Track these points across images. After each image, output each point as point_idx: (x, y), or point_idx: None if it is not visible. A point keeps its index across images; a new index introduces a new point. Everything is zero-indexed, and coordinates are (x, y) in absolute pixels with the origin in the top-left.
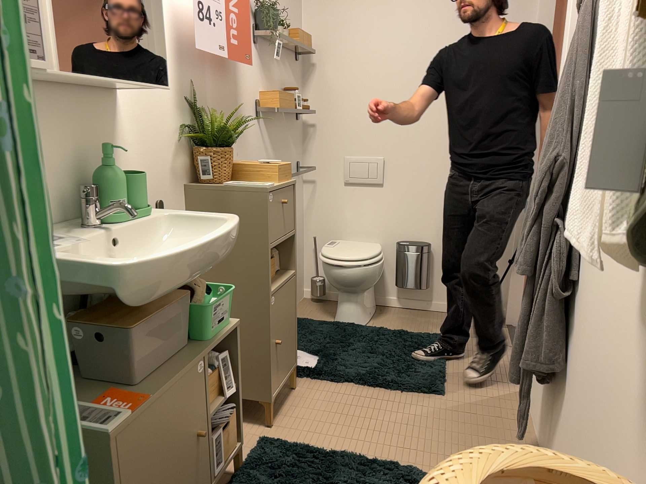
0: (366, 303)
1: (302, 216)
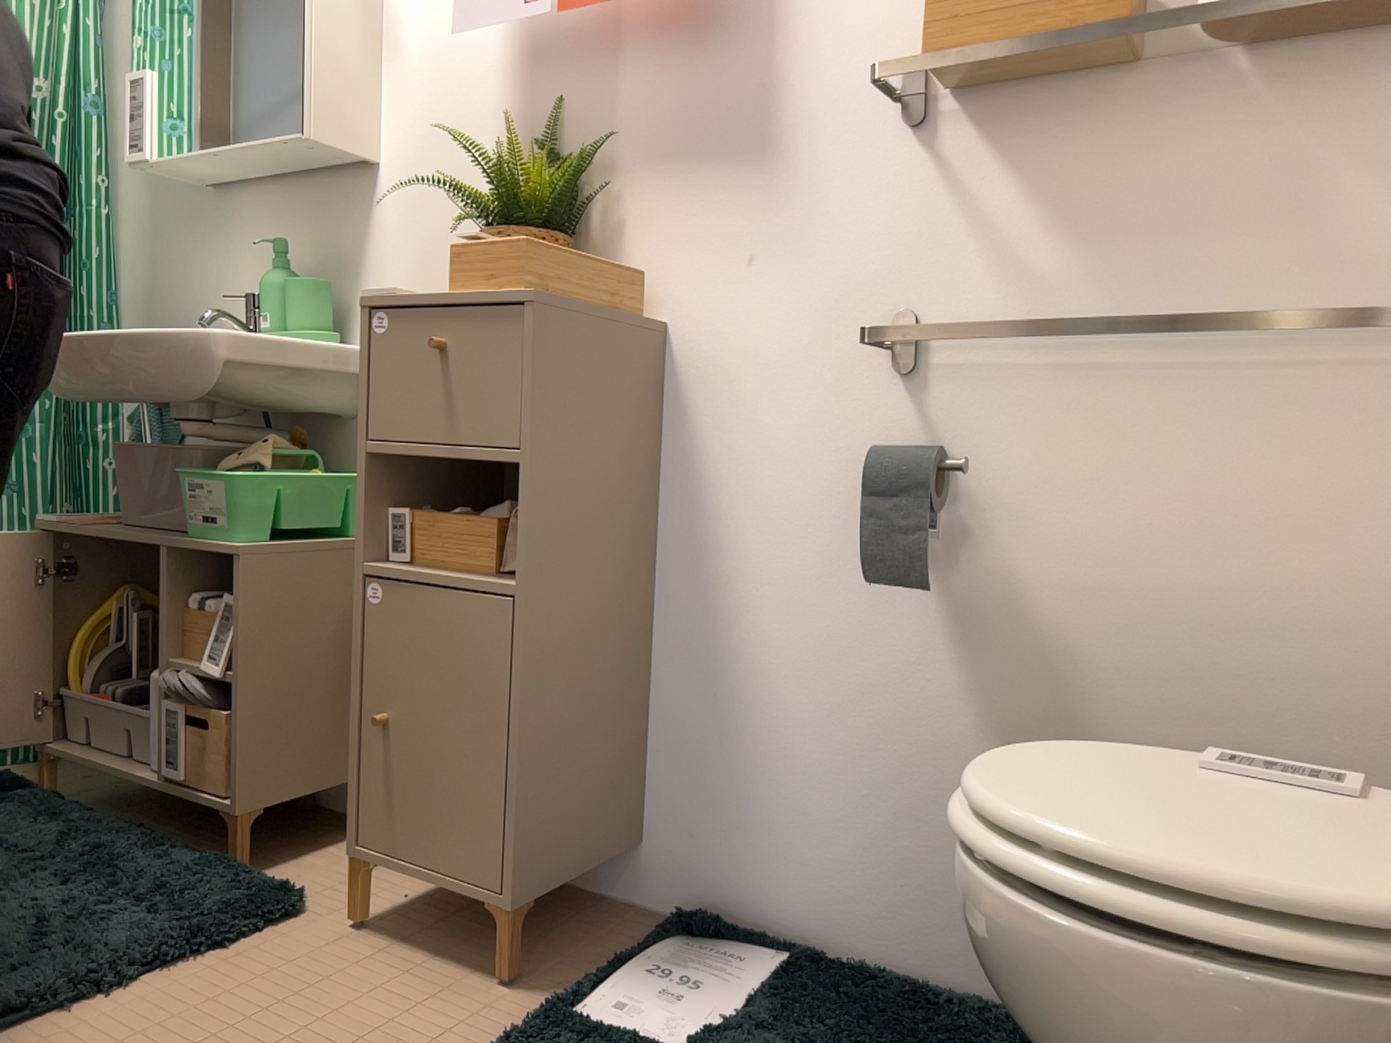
0: None
1: None
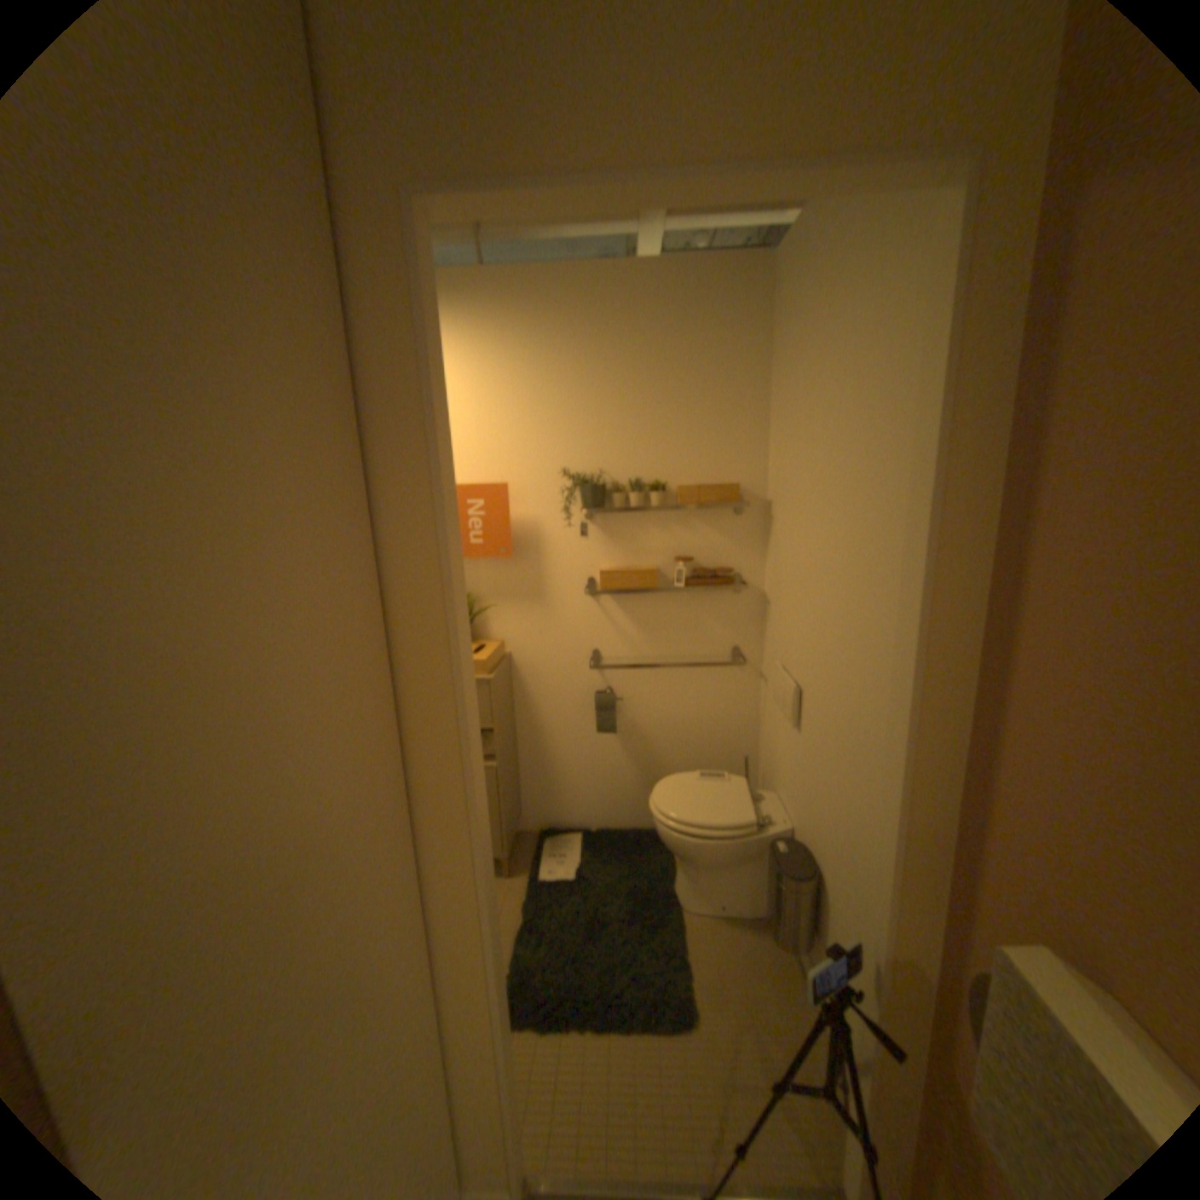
0: (713, 888)
1: (750, 719)
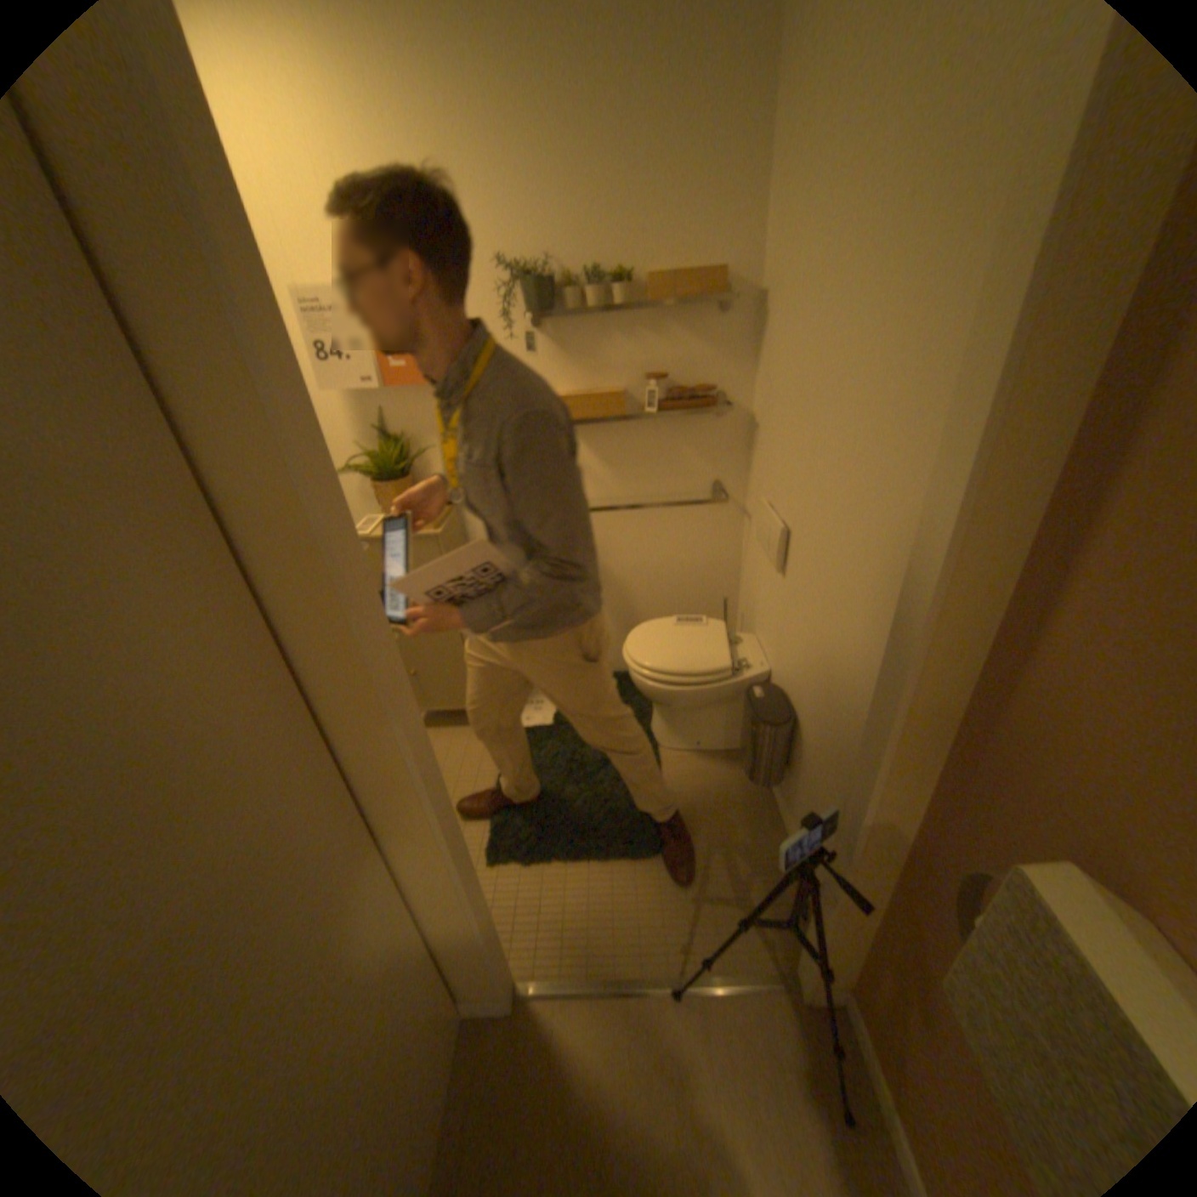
0: (688, 725)
1: (730, 558)
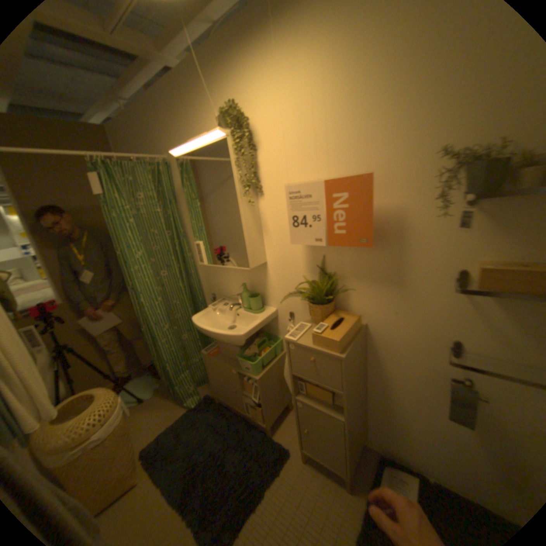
0: None
1: None
